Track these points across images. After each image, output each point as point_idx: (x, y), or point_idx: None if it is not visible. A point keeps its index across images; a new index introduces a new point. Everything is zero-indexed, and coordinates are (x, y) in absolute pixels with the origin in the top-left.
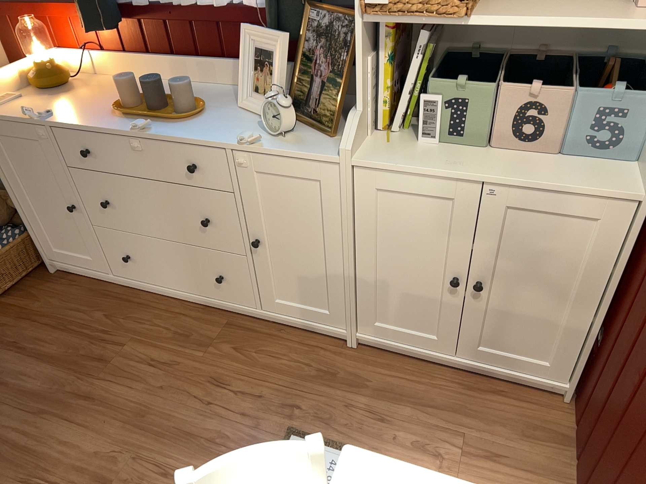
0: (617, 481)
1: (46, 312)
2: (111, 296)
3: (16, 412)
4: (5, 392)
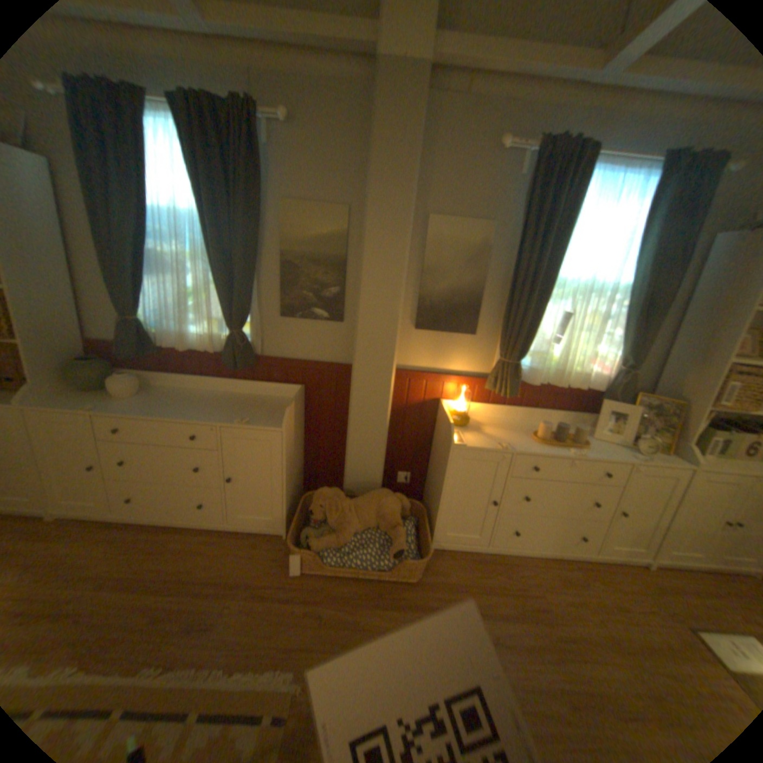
0: None
1: (465, 585)
2: (490, 564)
3: (545, 667)
4: (518, 655)
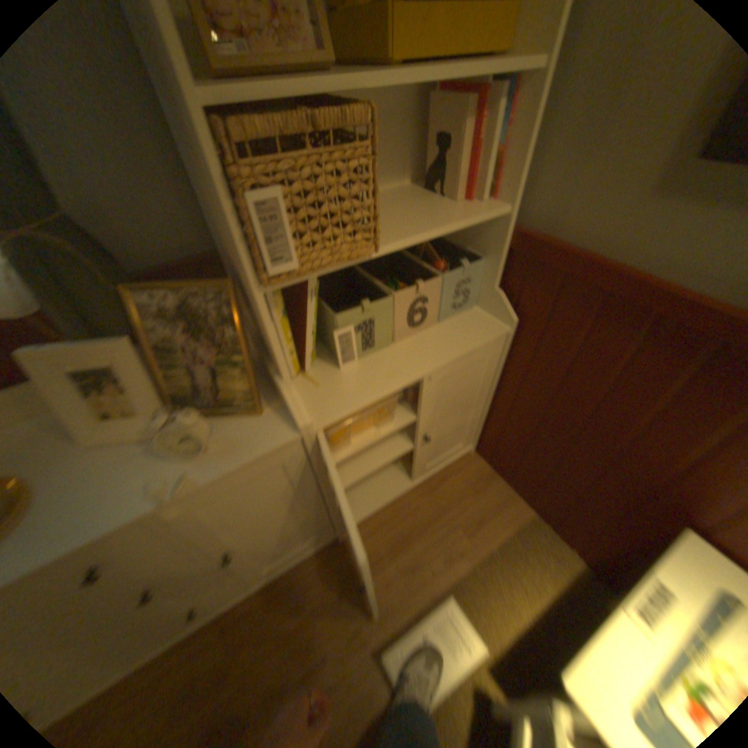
0: (576, 494)
1: None
2: None
3: None
4: None
